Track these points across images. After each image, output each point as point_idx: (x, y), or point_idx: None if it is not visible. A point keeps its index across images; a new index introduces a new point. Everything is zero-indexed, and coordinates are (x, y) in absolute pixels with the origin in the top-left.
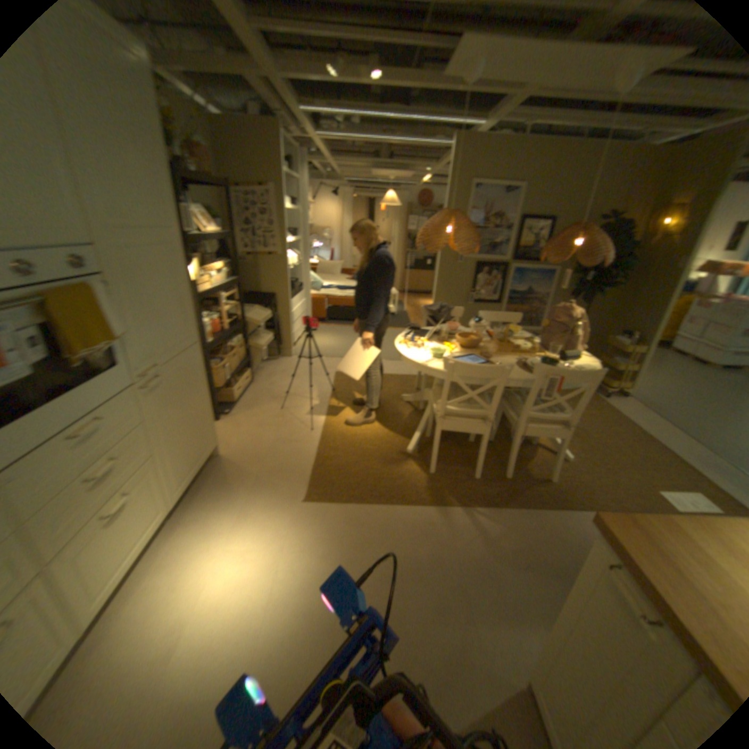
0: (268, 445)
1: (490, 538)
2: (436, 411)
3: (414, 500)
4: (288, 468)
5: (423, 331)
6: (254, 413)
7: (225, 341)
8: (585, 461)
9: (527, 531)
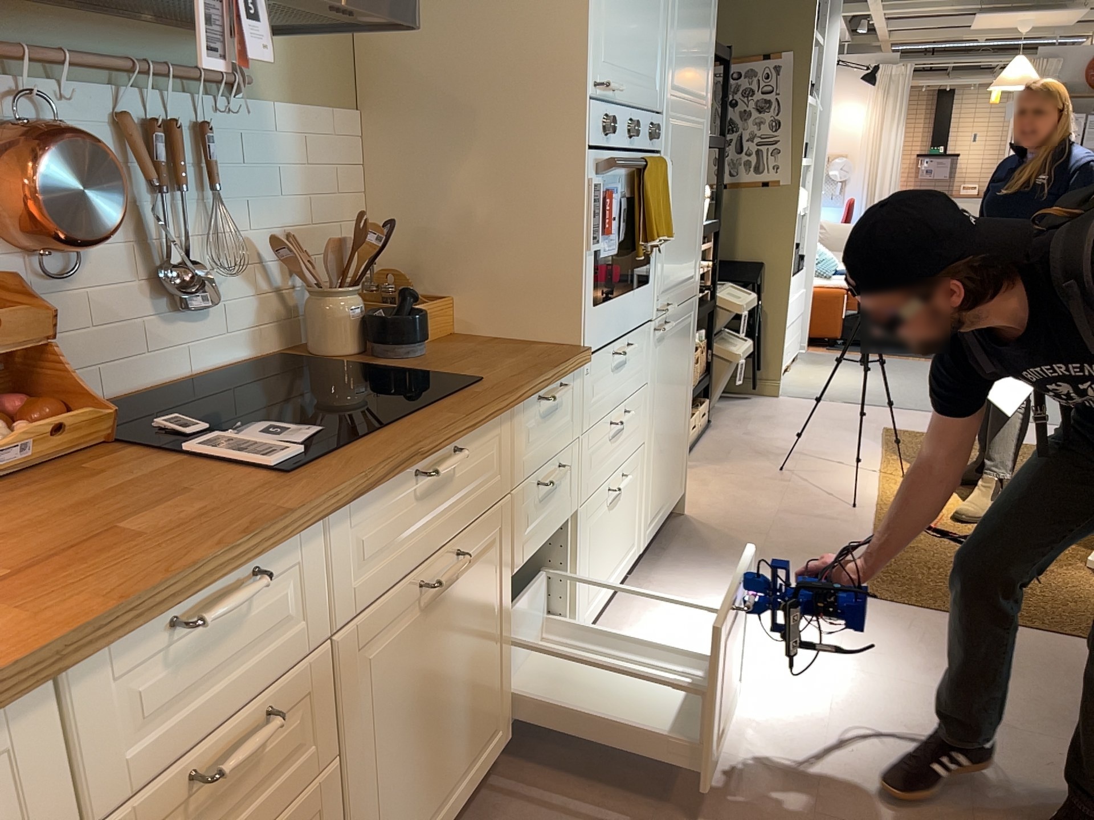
0: (767, 513)
1: None
2: None
3: None
4: (815, 548)
5: None
6: (725, 468)
7: None
8: None
9: None
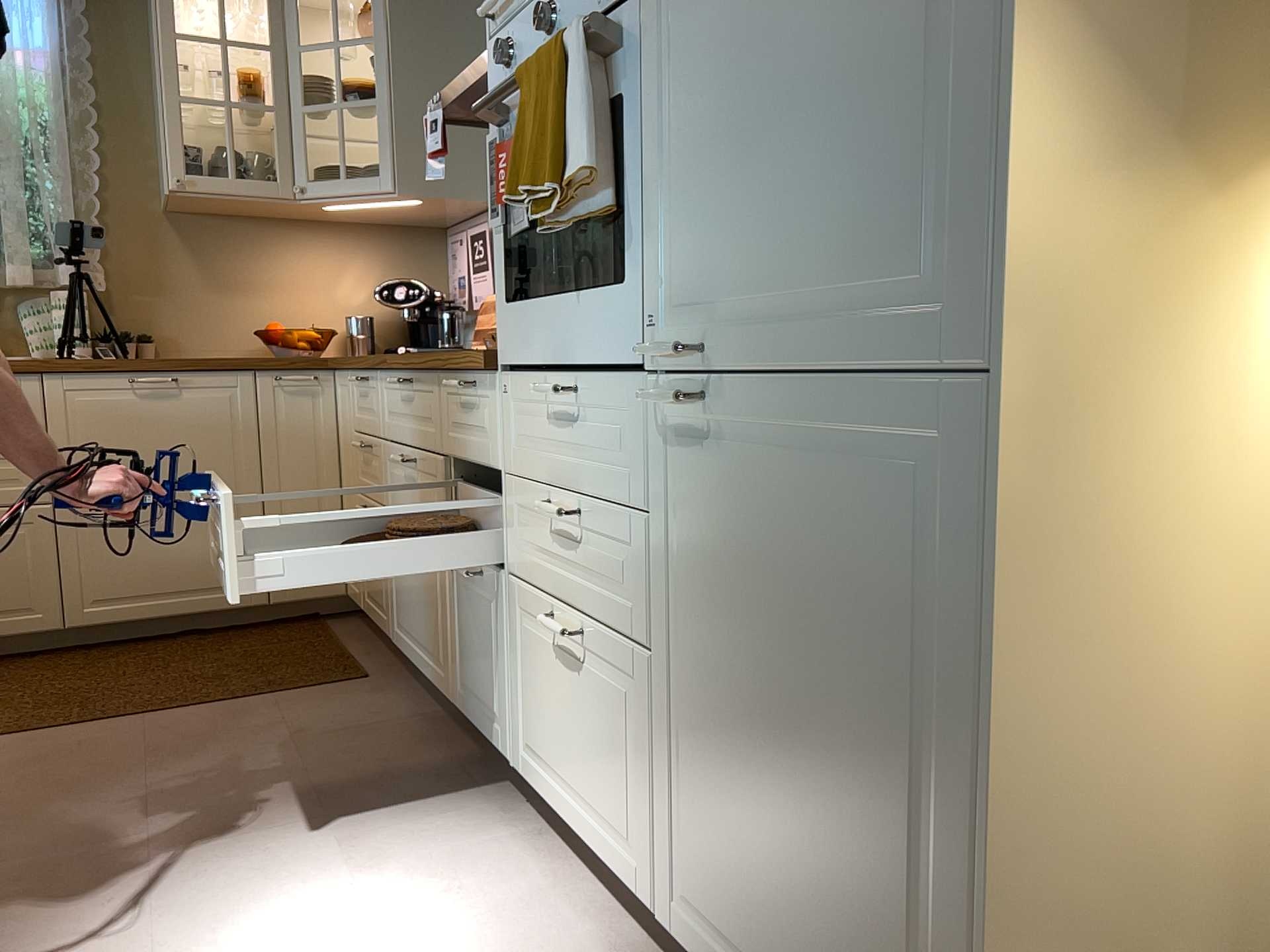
0: None
1: None
2: None
3: None
4: None
5: None
6: None
7: None
8: None
9: None
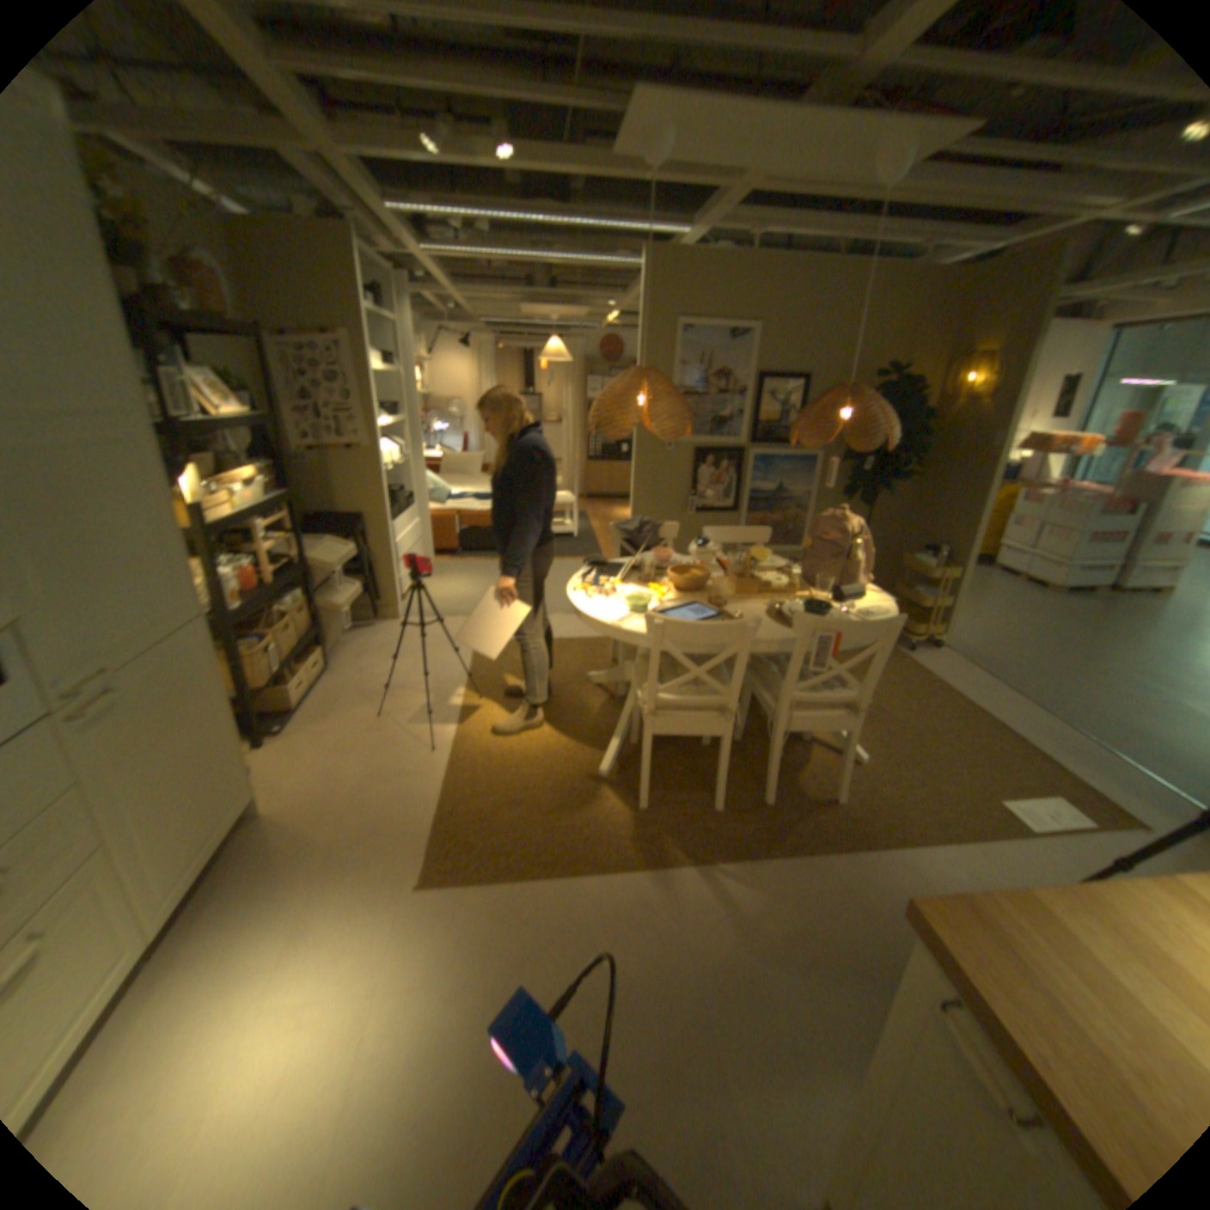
0: (352, 785)
1: (745, 917)
2: (641, 703)
3: (614, 862)
4: (388, 826)
5: (615, 566)
6: (327, 727)
7: (267, 603)
8: (886, 762)
9: (805, 897)
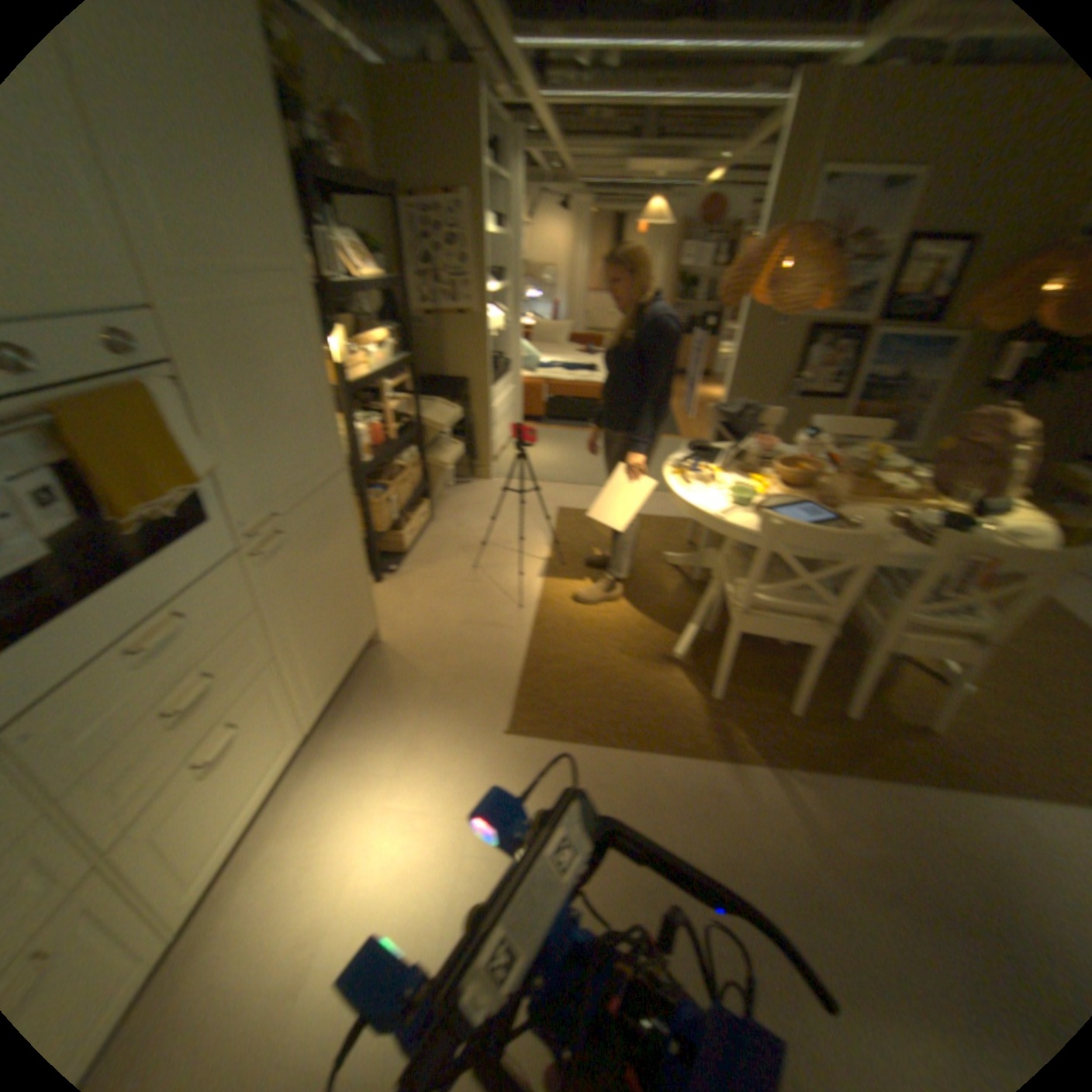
0: (449, 629)
1: (820, 830)
2: (732, 599)
3: (684, 745)
4: (479, 672)
5: (708, 450)
6: (428, 573)
7: (384, 457)
8: (991, 695)
9: (888, 823)
